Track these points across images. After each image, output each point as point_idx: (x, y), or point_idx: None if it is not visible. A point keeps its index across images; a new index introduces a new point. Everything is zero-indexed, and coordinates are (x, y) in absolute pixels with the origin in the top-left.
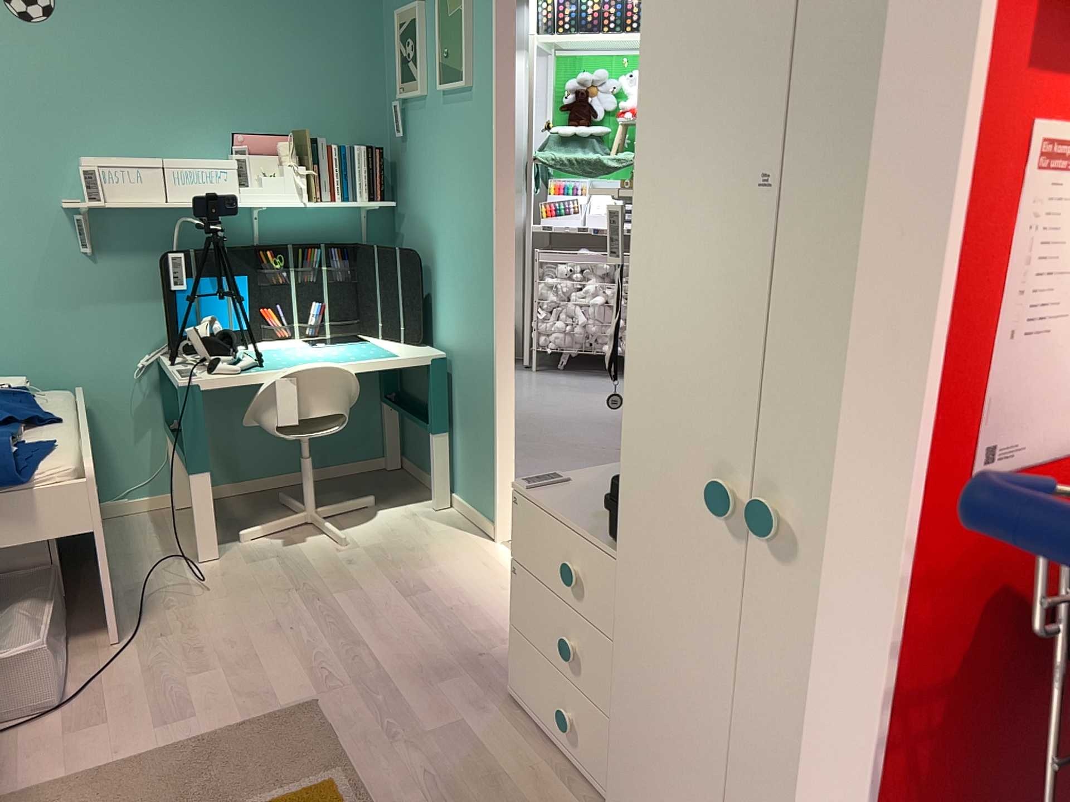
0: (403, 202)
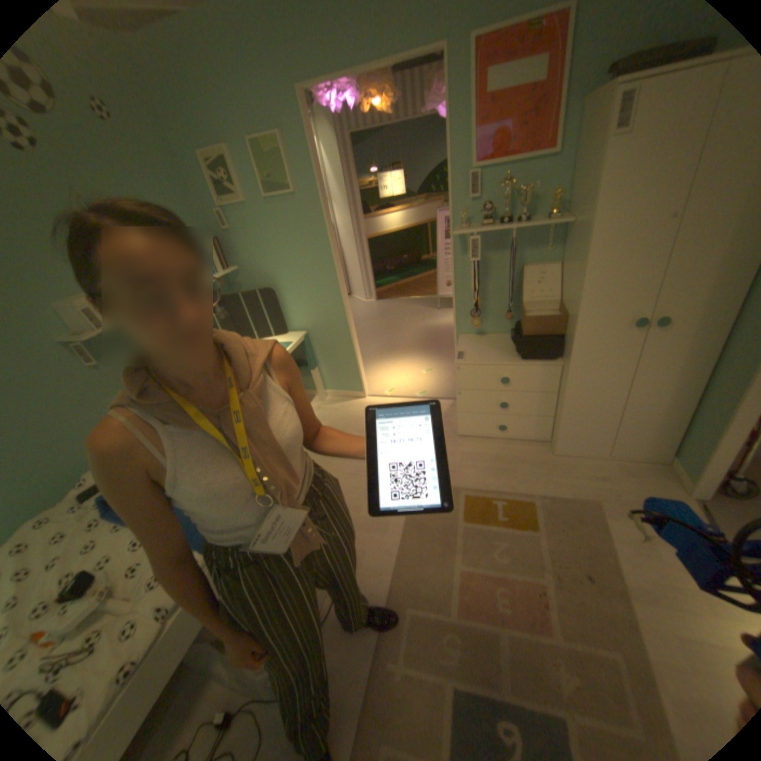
0: (234, 266)
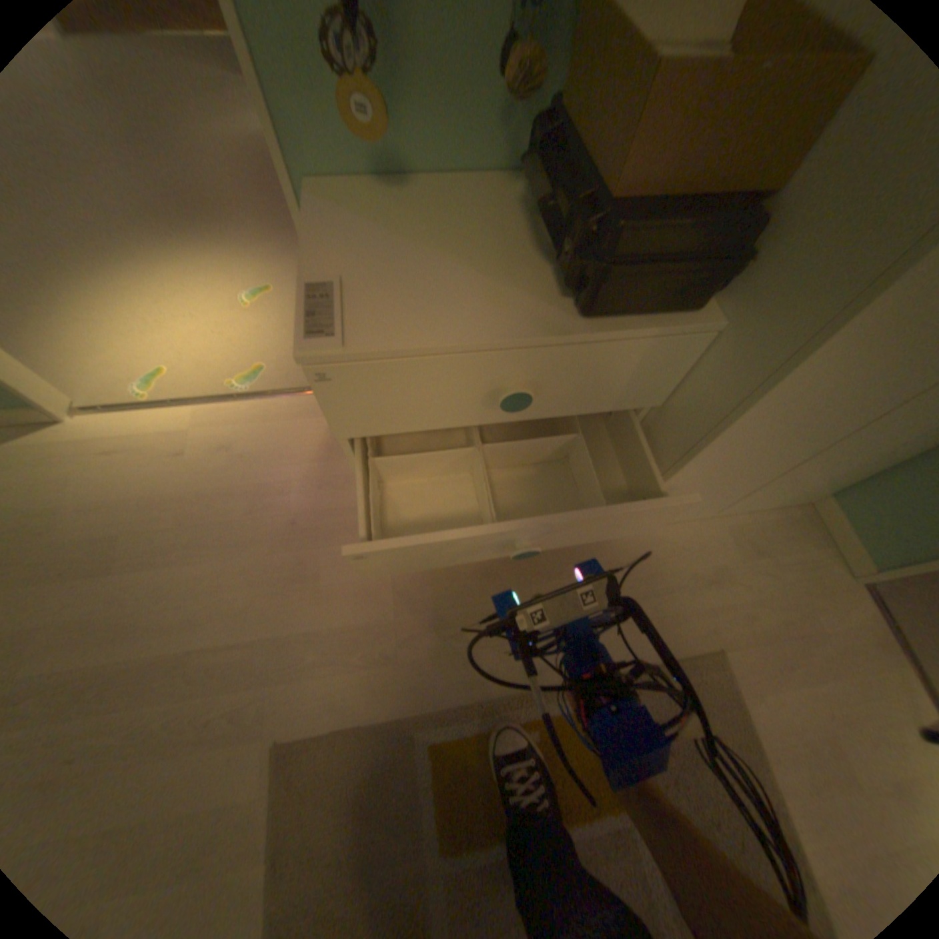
0: None
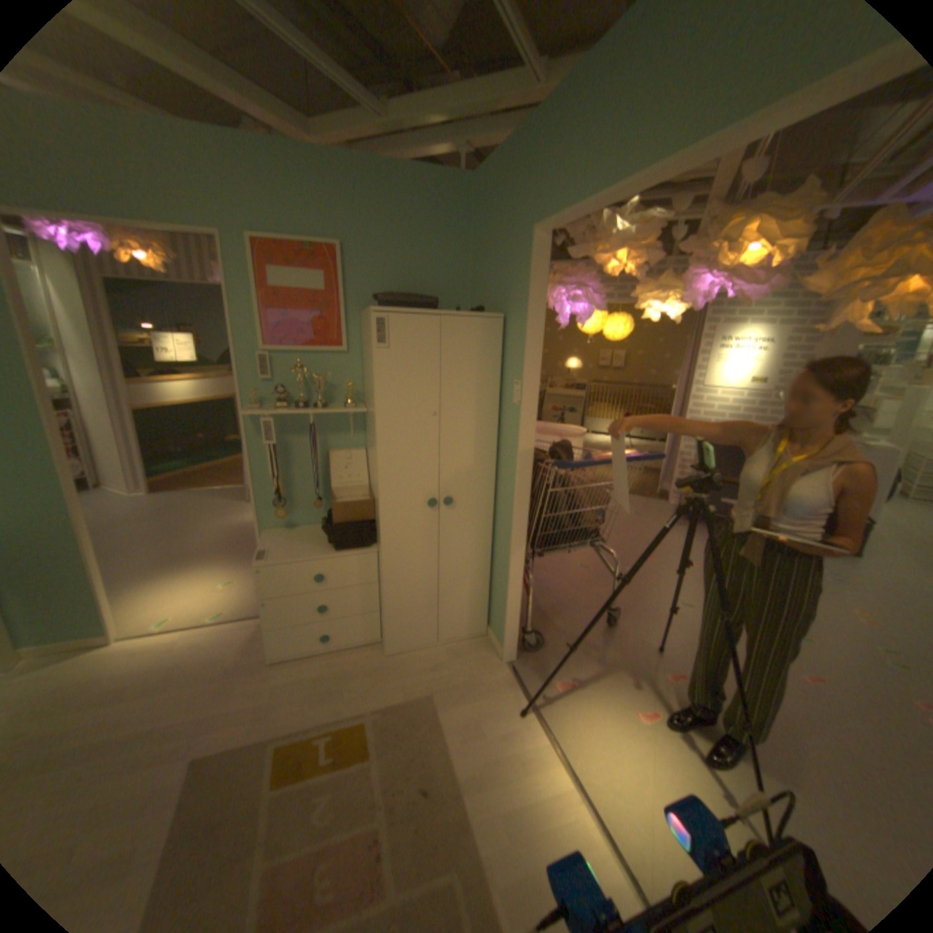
0: None
